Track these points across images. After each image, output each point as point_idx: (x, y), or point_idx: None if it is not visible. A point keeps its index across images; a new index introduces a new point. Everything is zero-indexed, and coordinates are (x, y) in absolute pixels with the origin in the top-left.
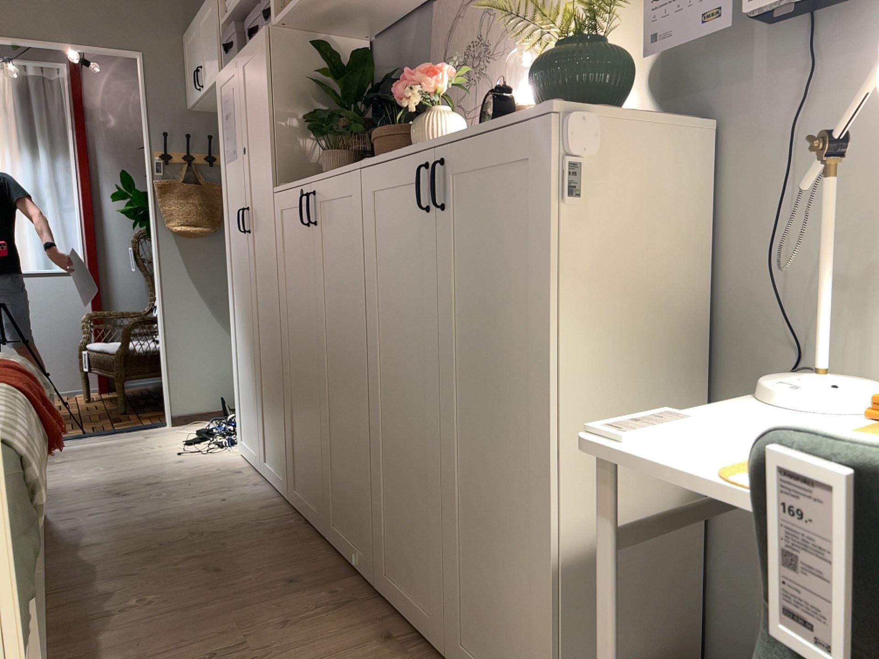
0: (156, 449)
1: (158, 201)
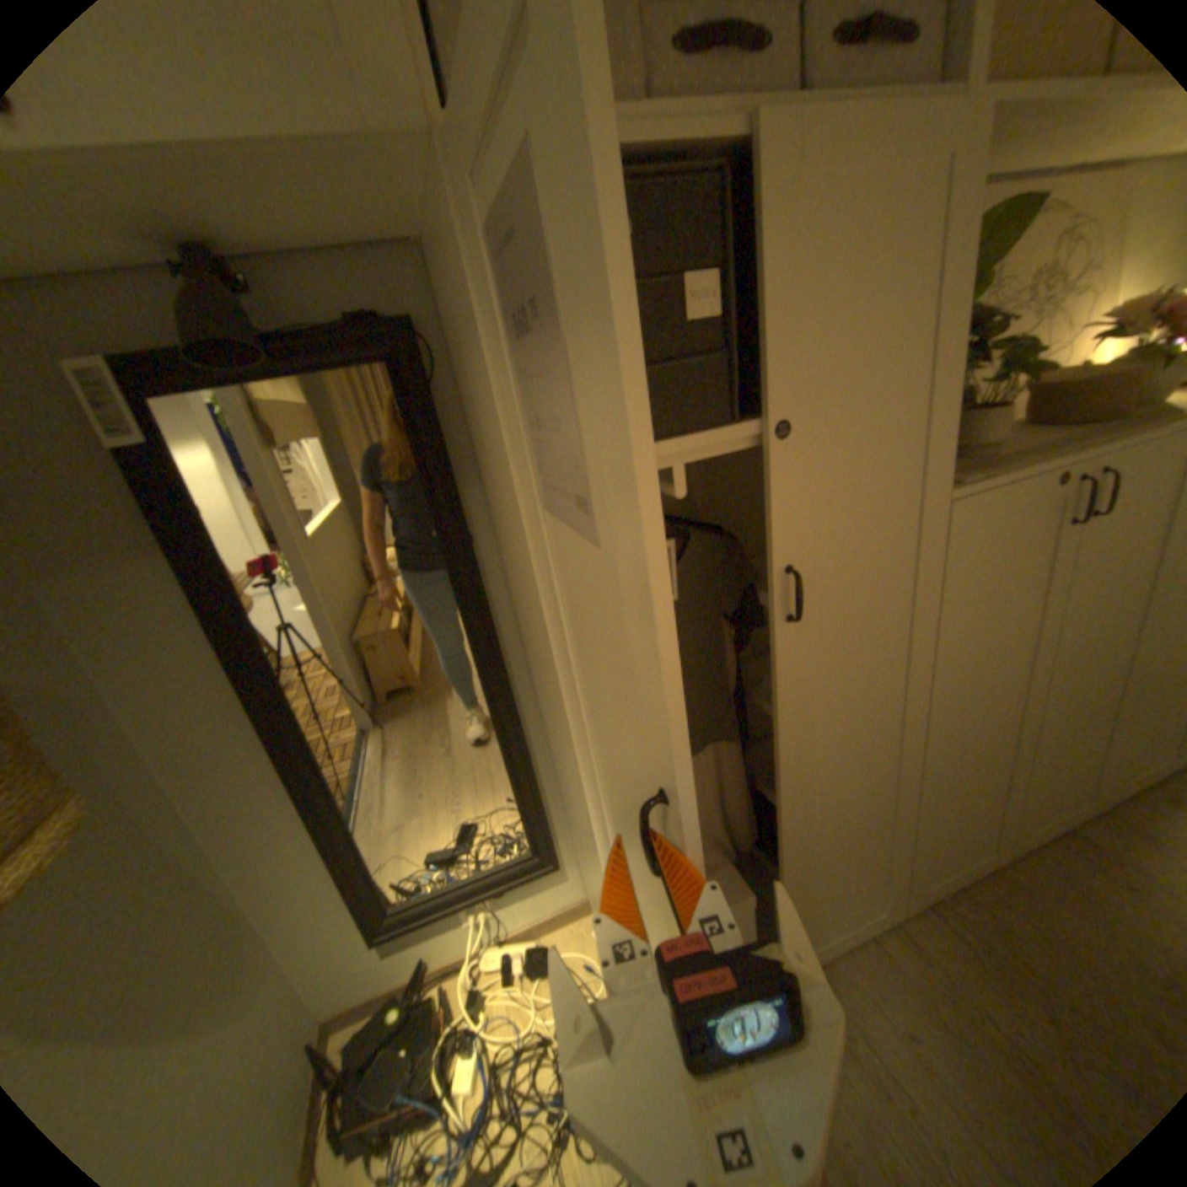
0: None
1: None
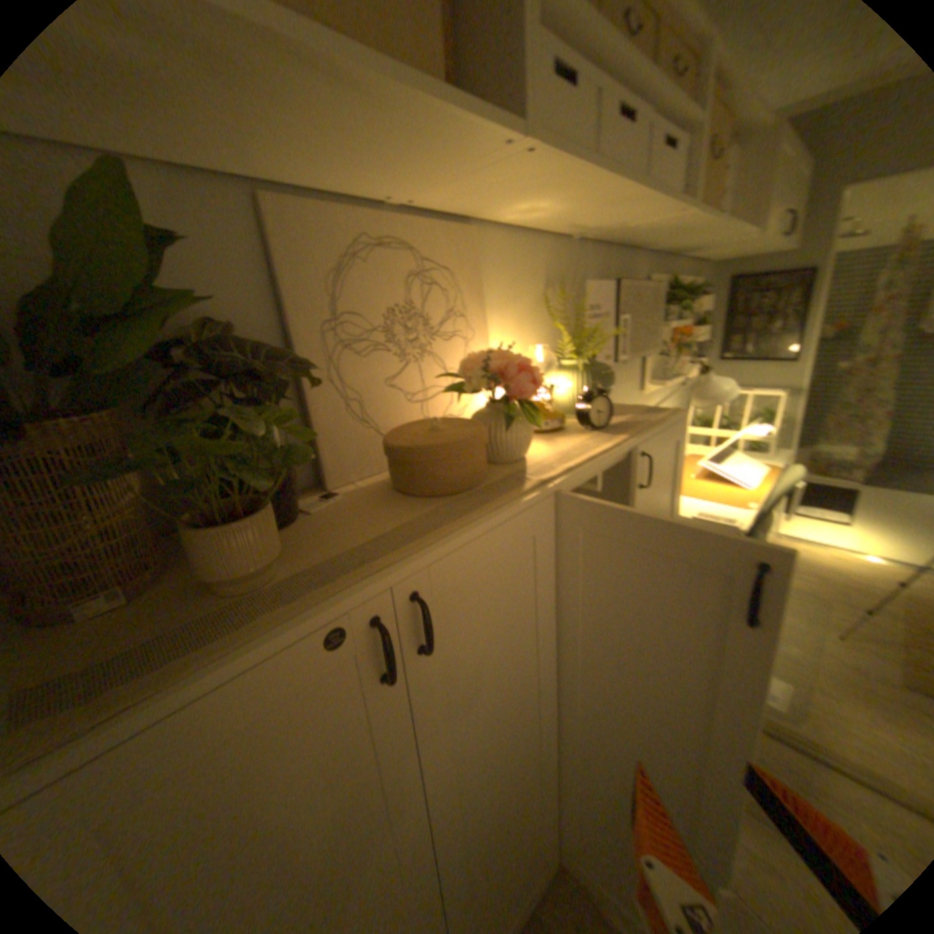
0: None
1: None
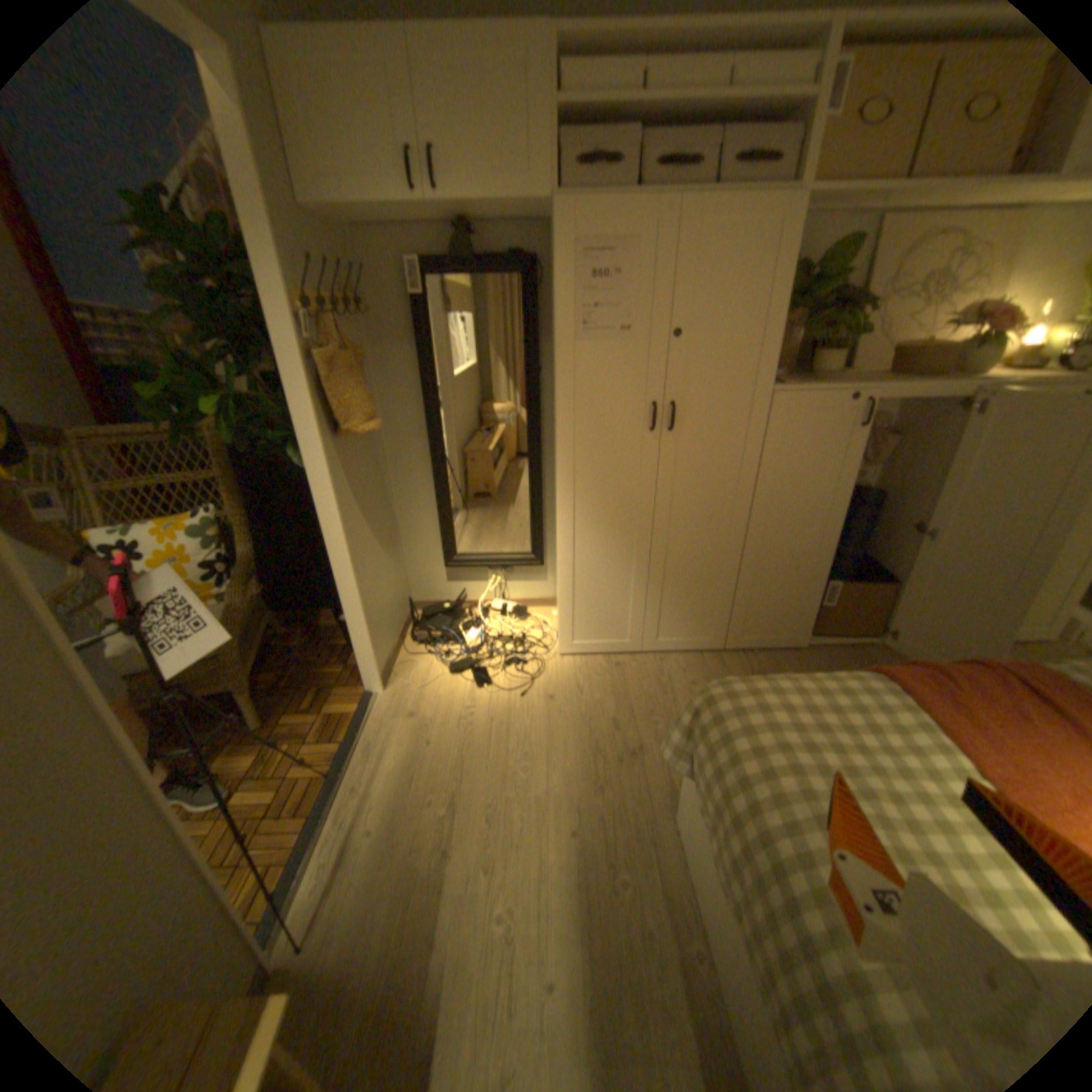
0: (481, 711)
1: (312, 386)
